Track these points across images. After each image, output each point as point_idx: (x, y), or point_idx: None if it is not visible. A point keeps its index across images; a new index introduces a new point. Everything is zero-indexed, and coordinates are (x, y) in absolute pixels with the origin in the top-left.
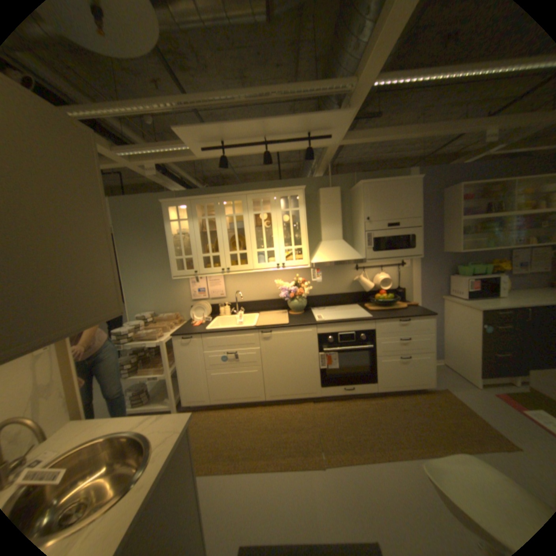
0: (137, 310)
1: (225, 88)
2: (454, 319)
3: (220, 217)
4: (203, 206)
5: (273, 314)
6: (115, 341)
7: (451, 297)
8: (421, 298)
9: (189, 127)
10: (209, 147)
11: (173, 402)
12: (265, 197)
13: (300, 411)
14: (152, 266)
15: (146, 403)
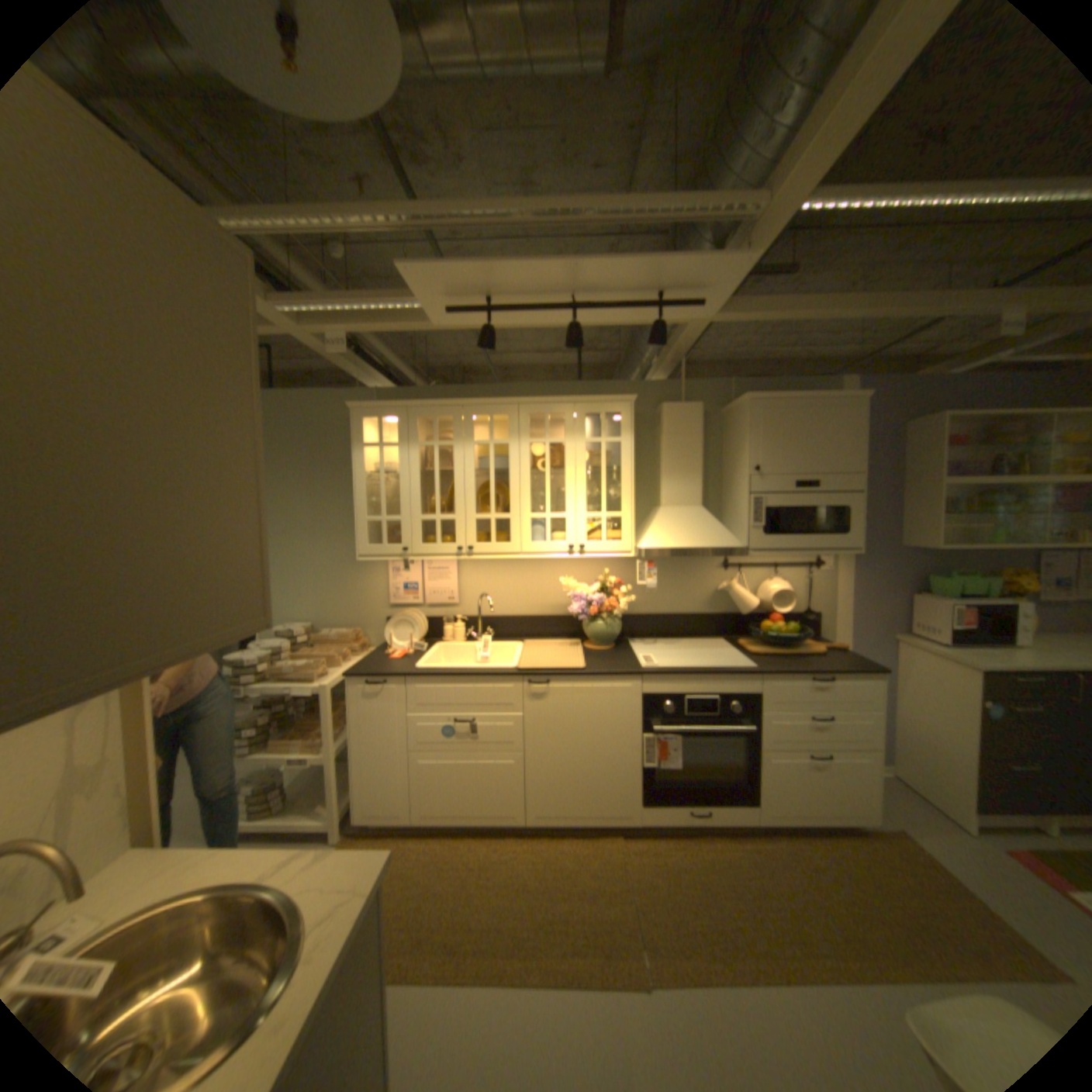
0: (277, 617)
1: (507, 194)
2: (920, 684)
3: (461, 445)
4: (429, 420)
5: (552, 647)
6: (229, 679)
7: (913, 638)
8: (853, 635)
9: (429, 263)
10: (460, 306)
11: (332, 813)
12: (554, 413)
13: (595, 854)
14: (317, 531)
15: (276, 813)
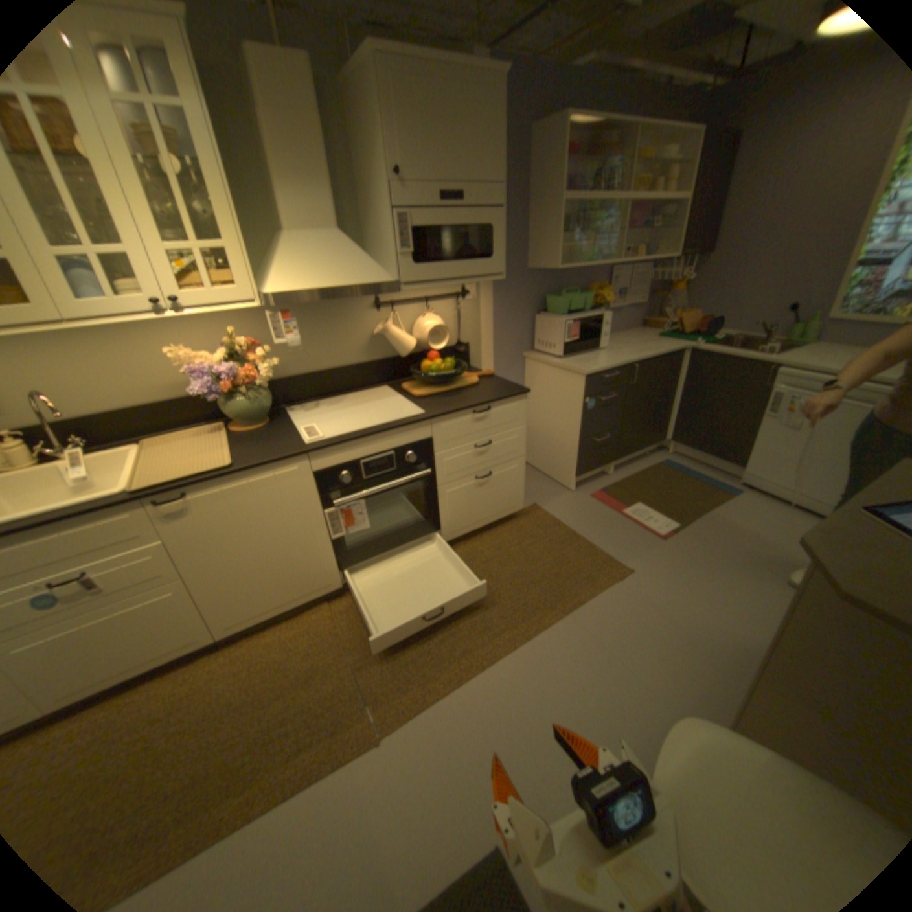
0: None
1: None
2: (539, 392)
3: None
4: None
5: (185, 442)
6: None
7: (534, 354)
8: (493, 360)
9: None
10: None
11: None
12: None
13: (301, 631)
14: None
15: None
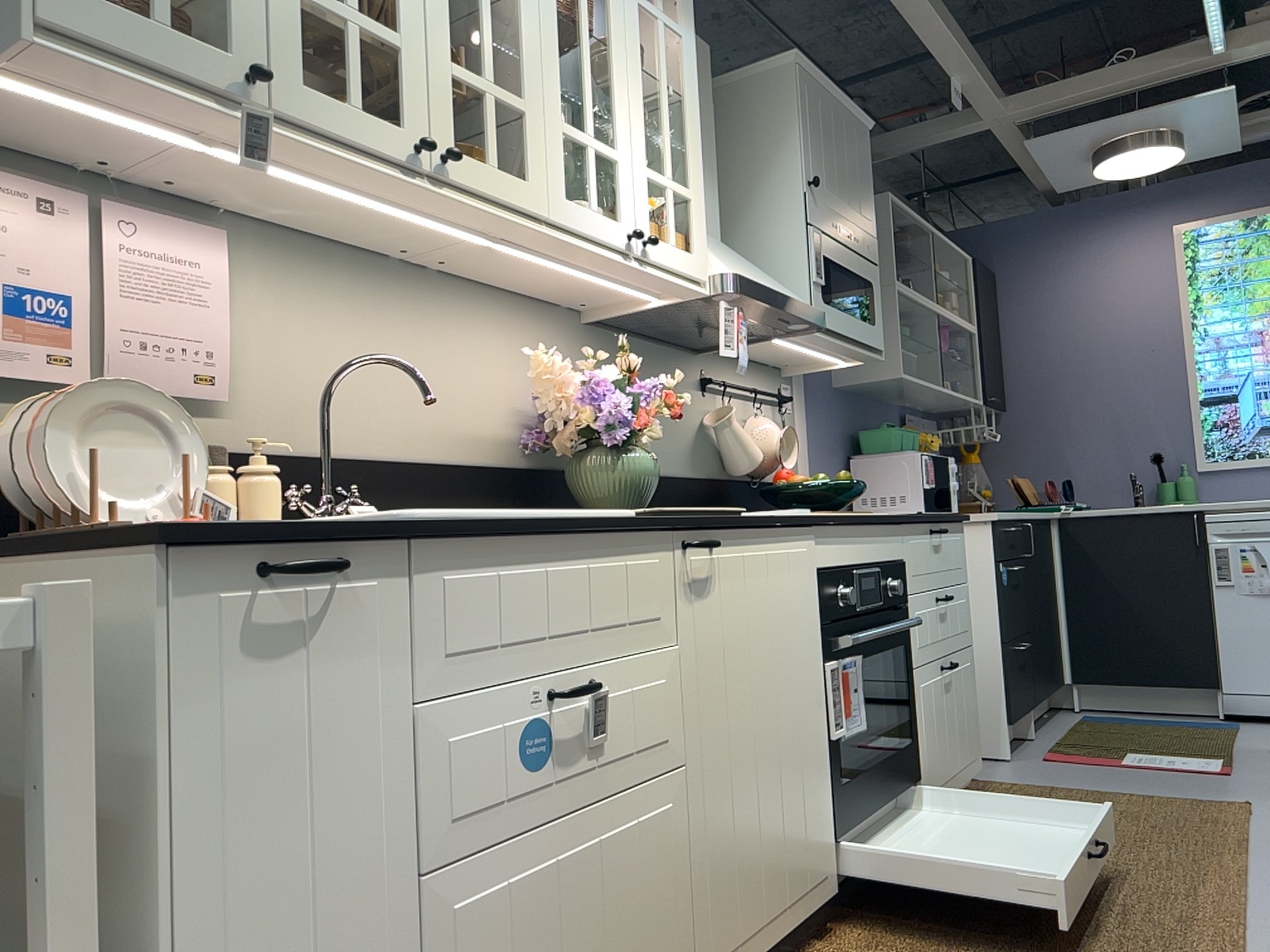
0: None
1: None
2: None
3: None
4: None
5: None
6: None
7: None
8: None
9: None
10: None
11: None
12: None
13: None
14: None
15: None
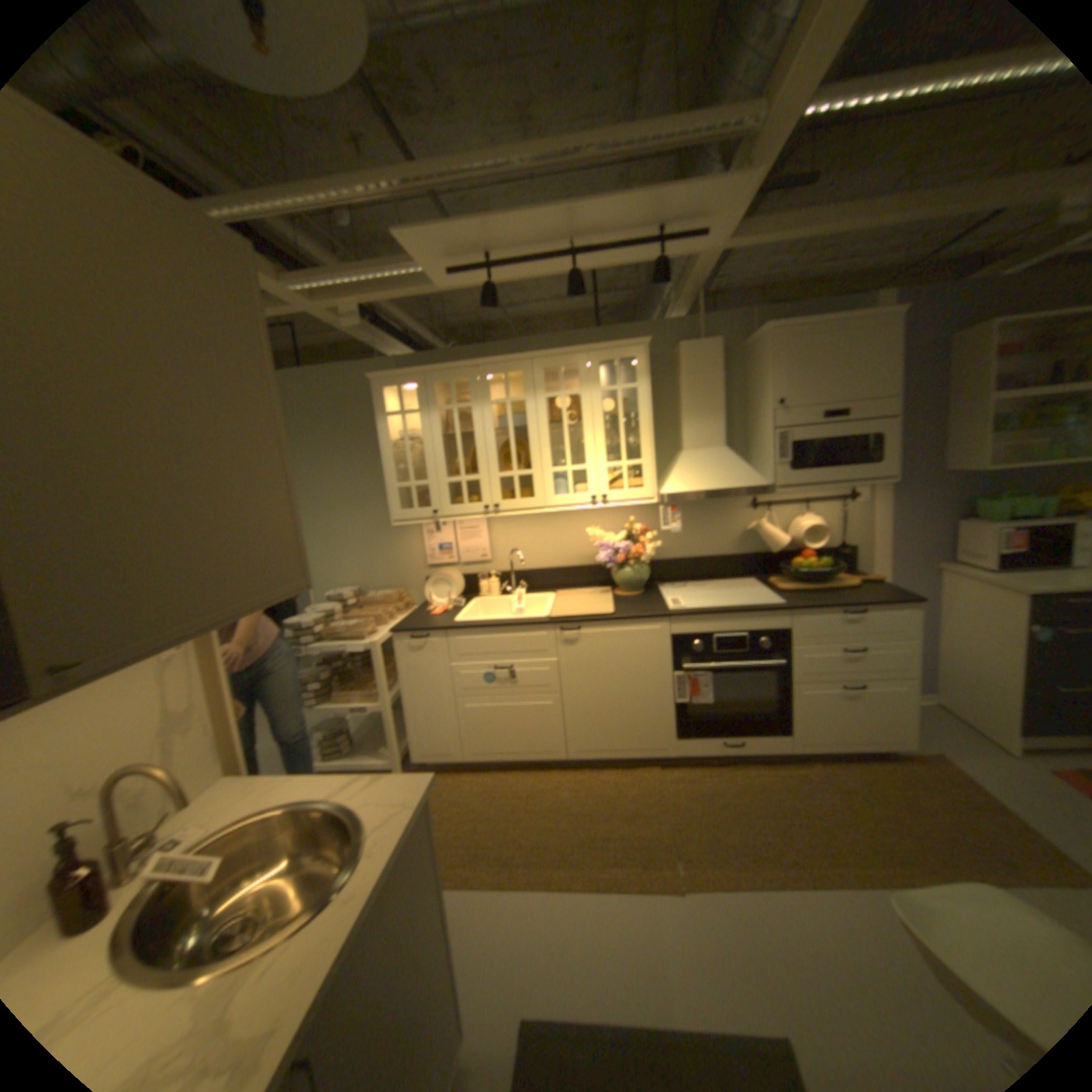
0: (330, 583)
1: (494, 143)
2: (964, 612)
3: (481, 405)
4: (448, 383)
5: (584, 596)
6: (293, 640)
7: (958, 566)
8: (892, 567)
9: (424, 227)
10: (461, 265)
11: (396, 753)
12: (569, 364)
13: (635, 782)
14: (356, 501)
15: (348, 754)
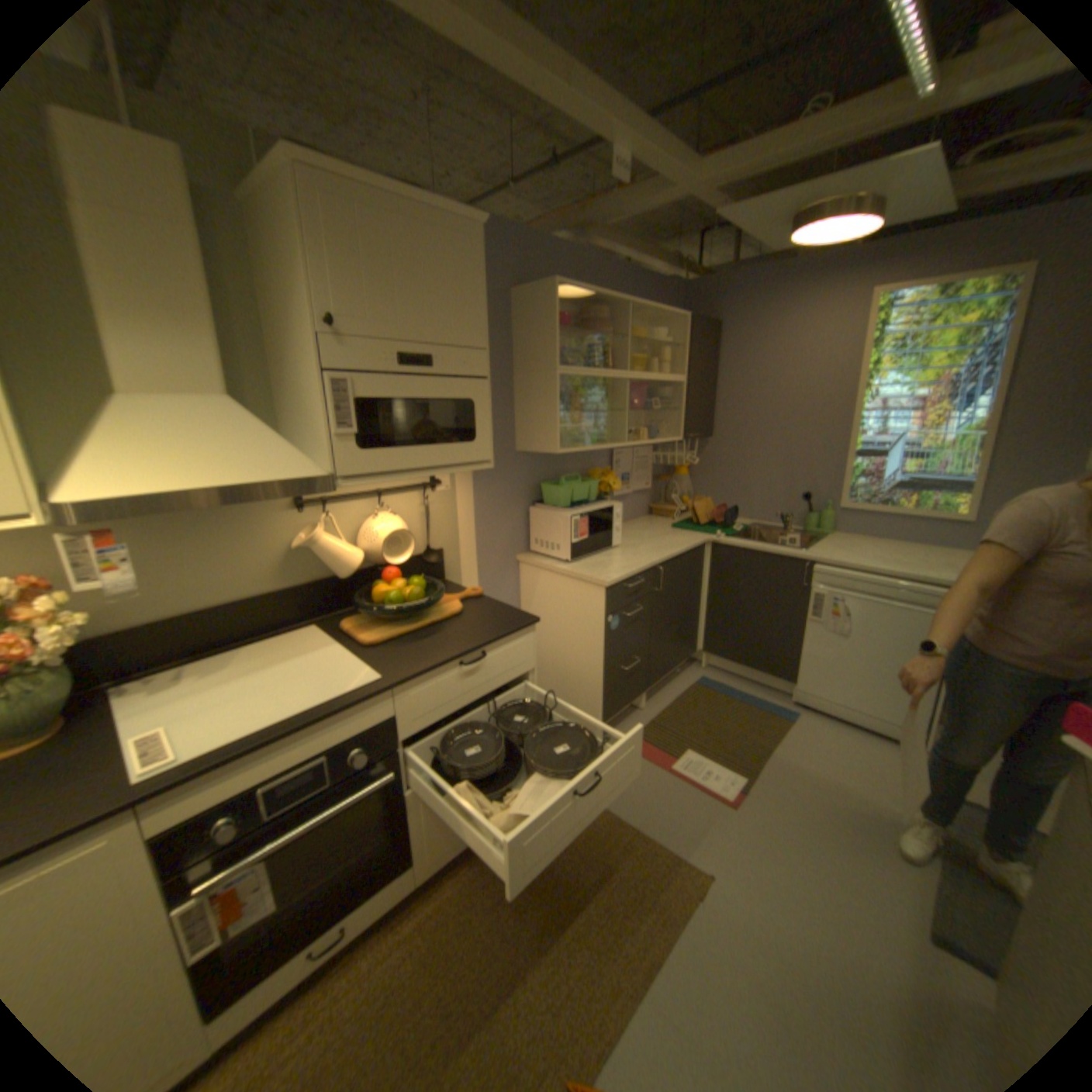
0: None
1: None
2: (542, 606)
3: None
4: None
5: None
6: None
7: (532, 556)
8: (477, 567)
9: None
10: None
11: None
12: None
13: None
14: None
15: None
